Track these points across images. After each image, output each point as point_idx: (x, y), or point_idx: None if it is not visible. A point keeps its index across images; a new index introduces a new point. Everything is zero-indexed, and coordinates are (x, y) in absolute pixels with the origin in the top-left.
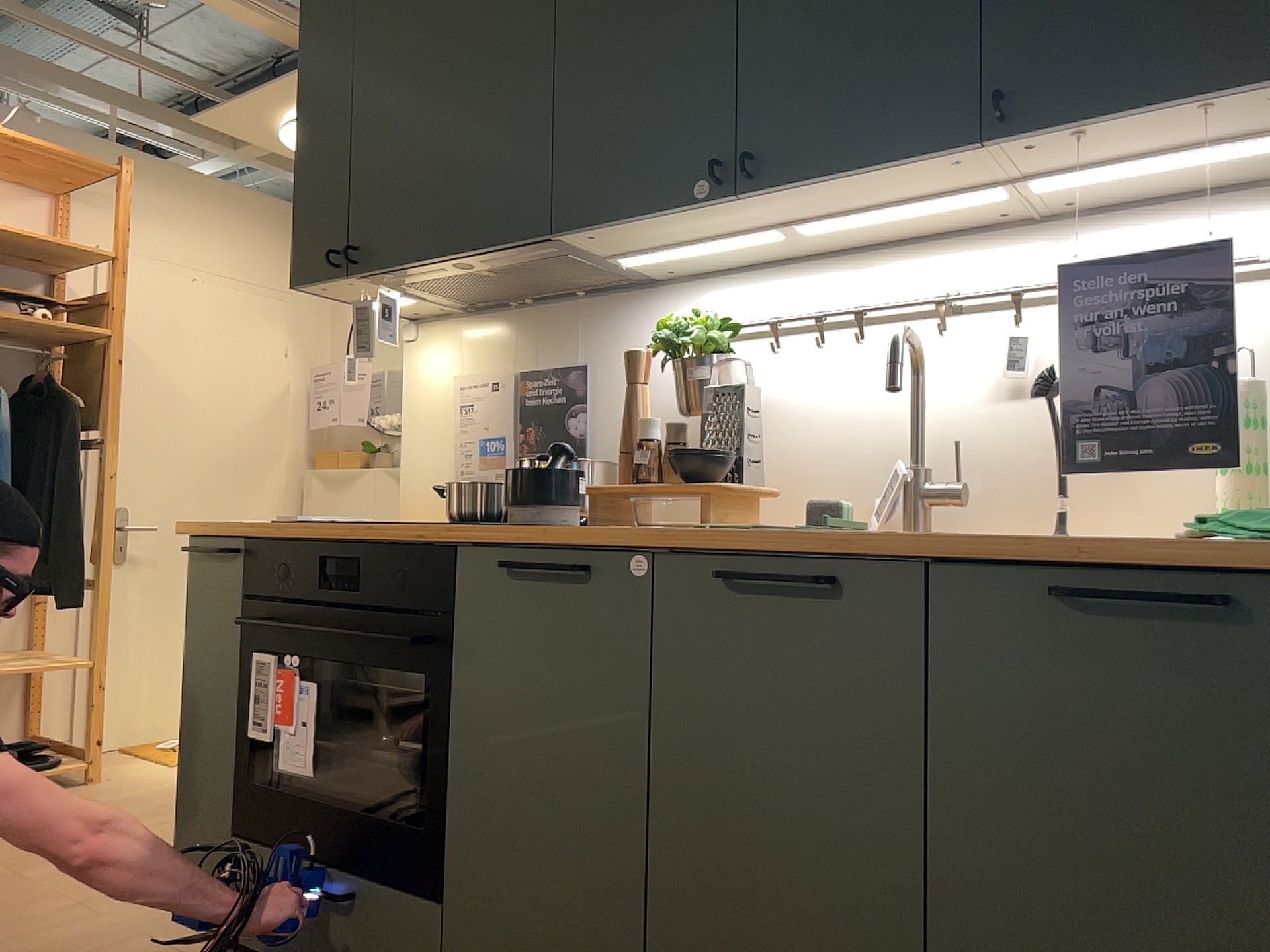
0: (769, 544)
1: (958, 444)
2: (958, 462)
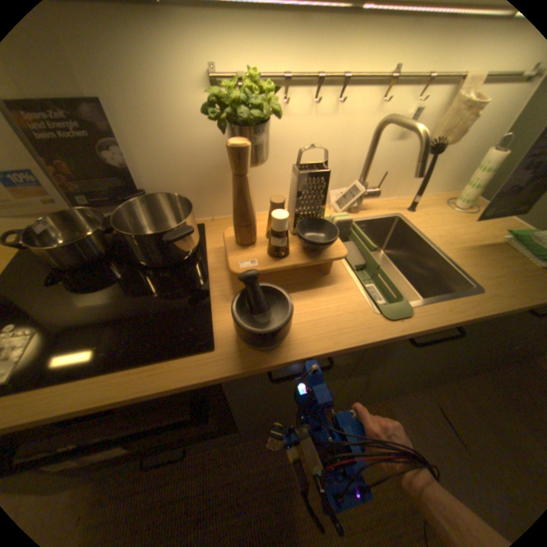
0: (433, 322)
1: (386, 174)
2: (382, 181)
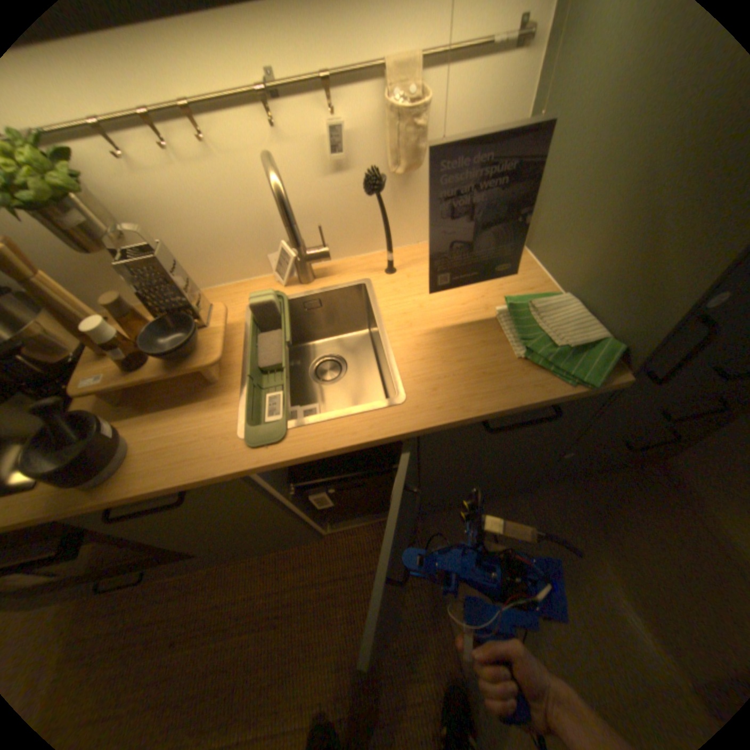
0: (312, 448)
1: (319, 228)
2: (322, 238)
